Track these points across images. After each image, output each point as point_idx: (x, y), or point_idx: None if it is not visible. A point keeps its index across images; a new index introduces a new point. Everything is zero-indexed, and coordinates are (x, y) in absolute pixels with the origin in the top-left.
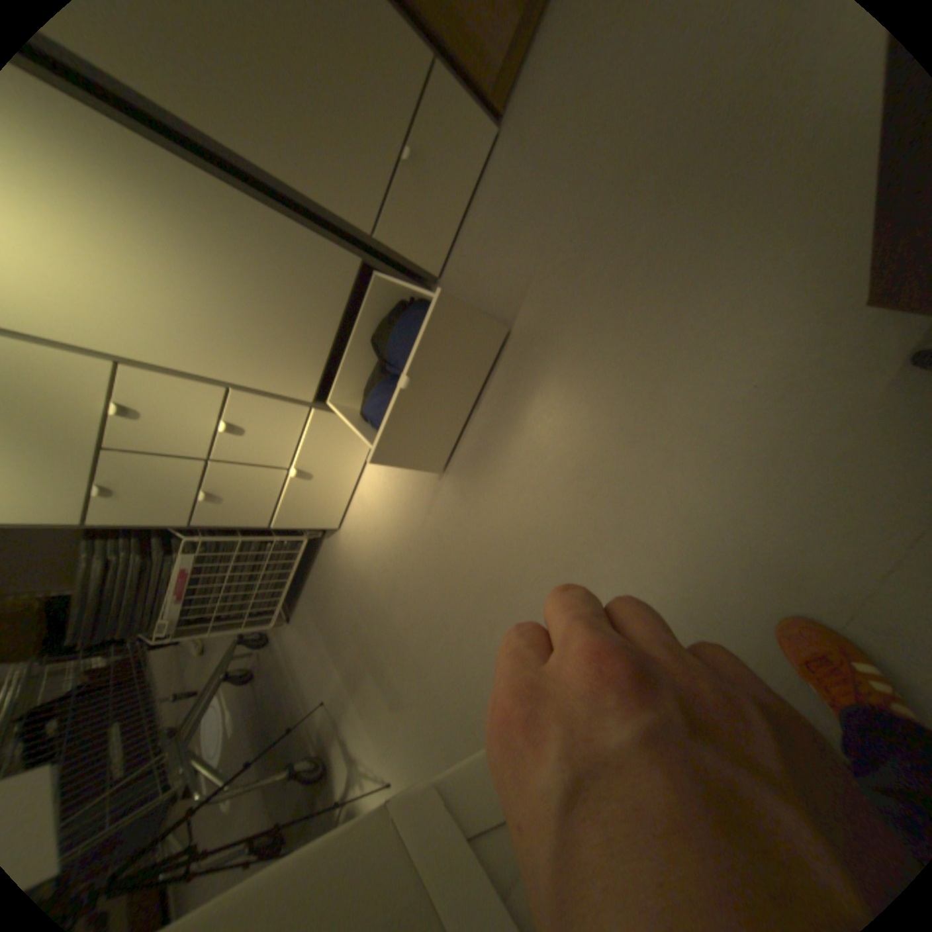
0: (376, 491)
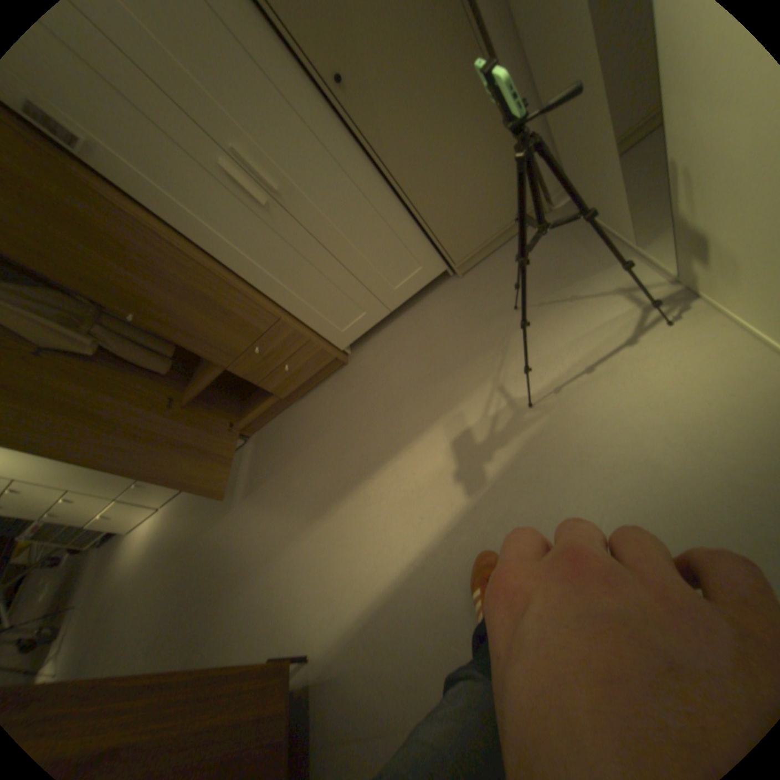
0: (139, 537)
